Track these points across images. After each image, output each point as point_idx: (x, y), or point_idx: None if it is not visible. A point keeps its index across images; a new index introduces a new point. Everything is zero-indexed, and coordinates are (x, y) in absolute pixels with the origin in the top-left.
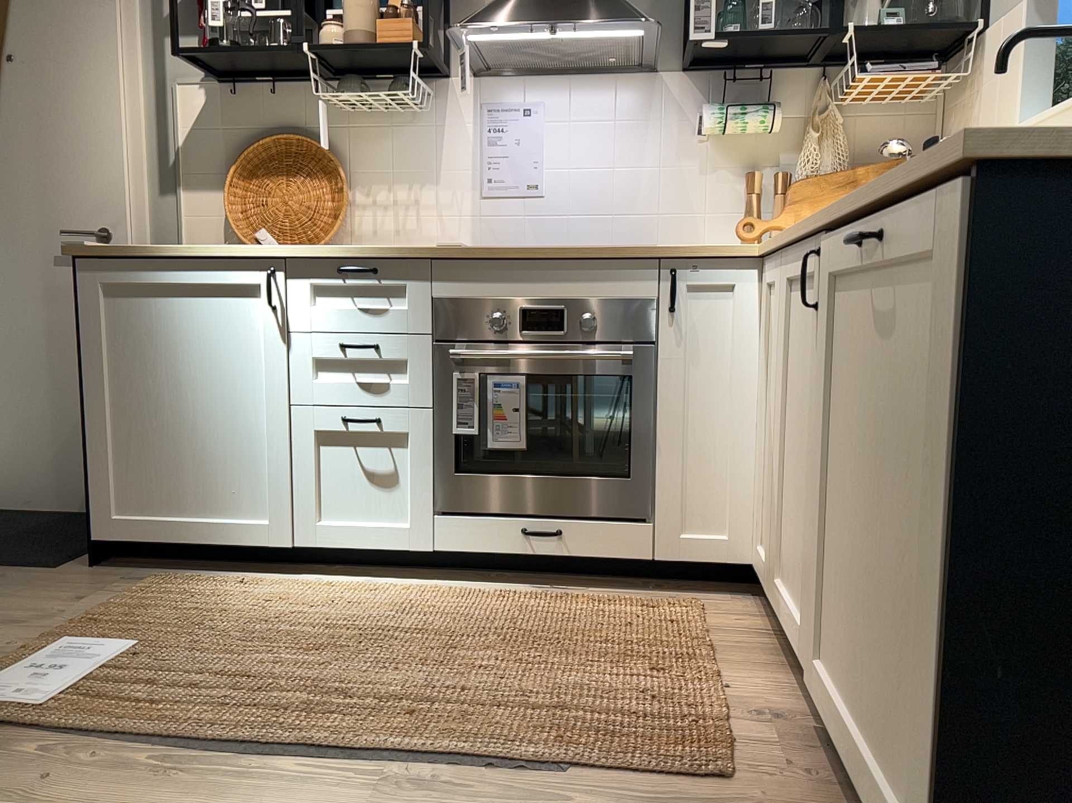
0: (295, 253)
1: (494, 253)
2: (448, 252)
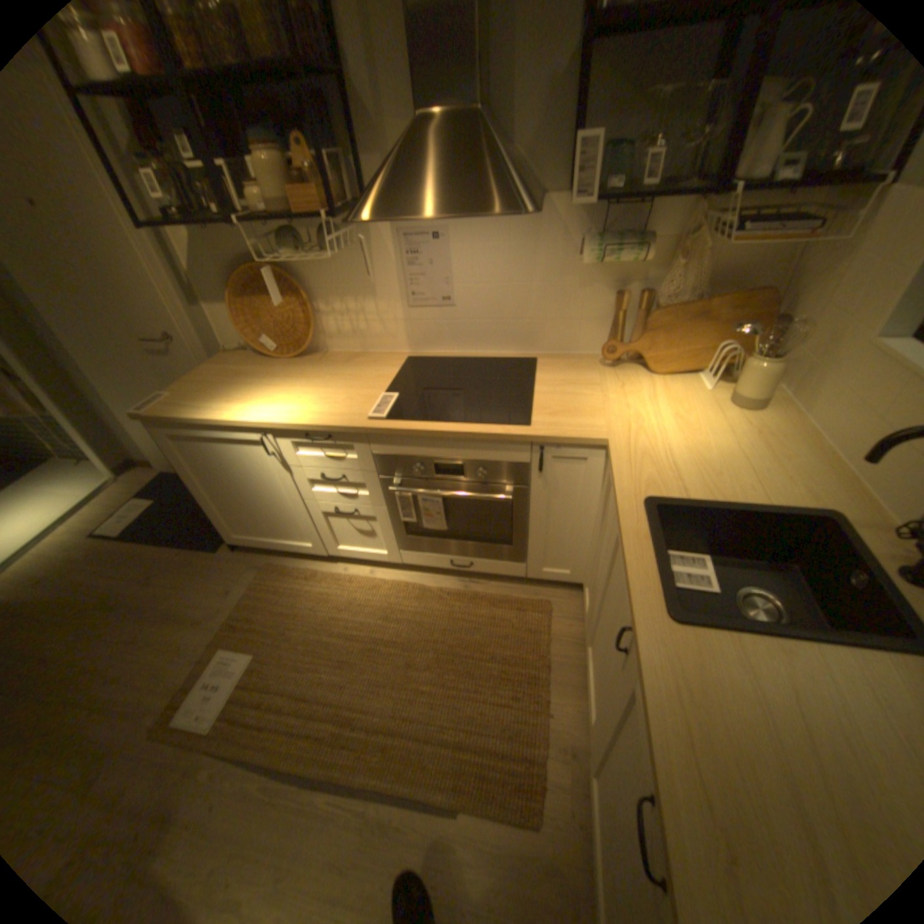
0: (272, 426)
1: (408, 433)
2: (376, 431)
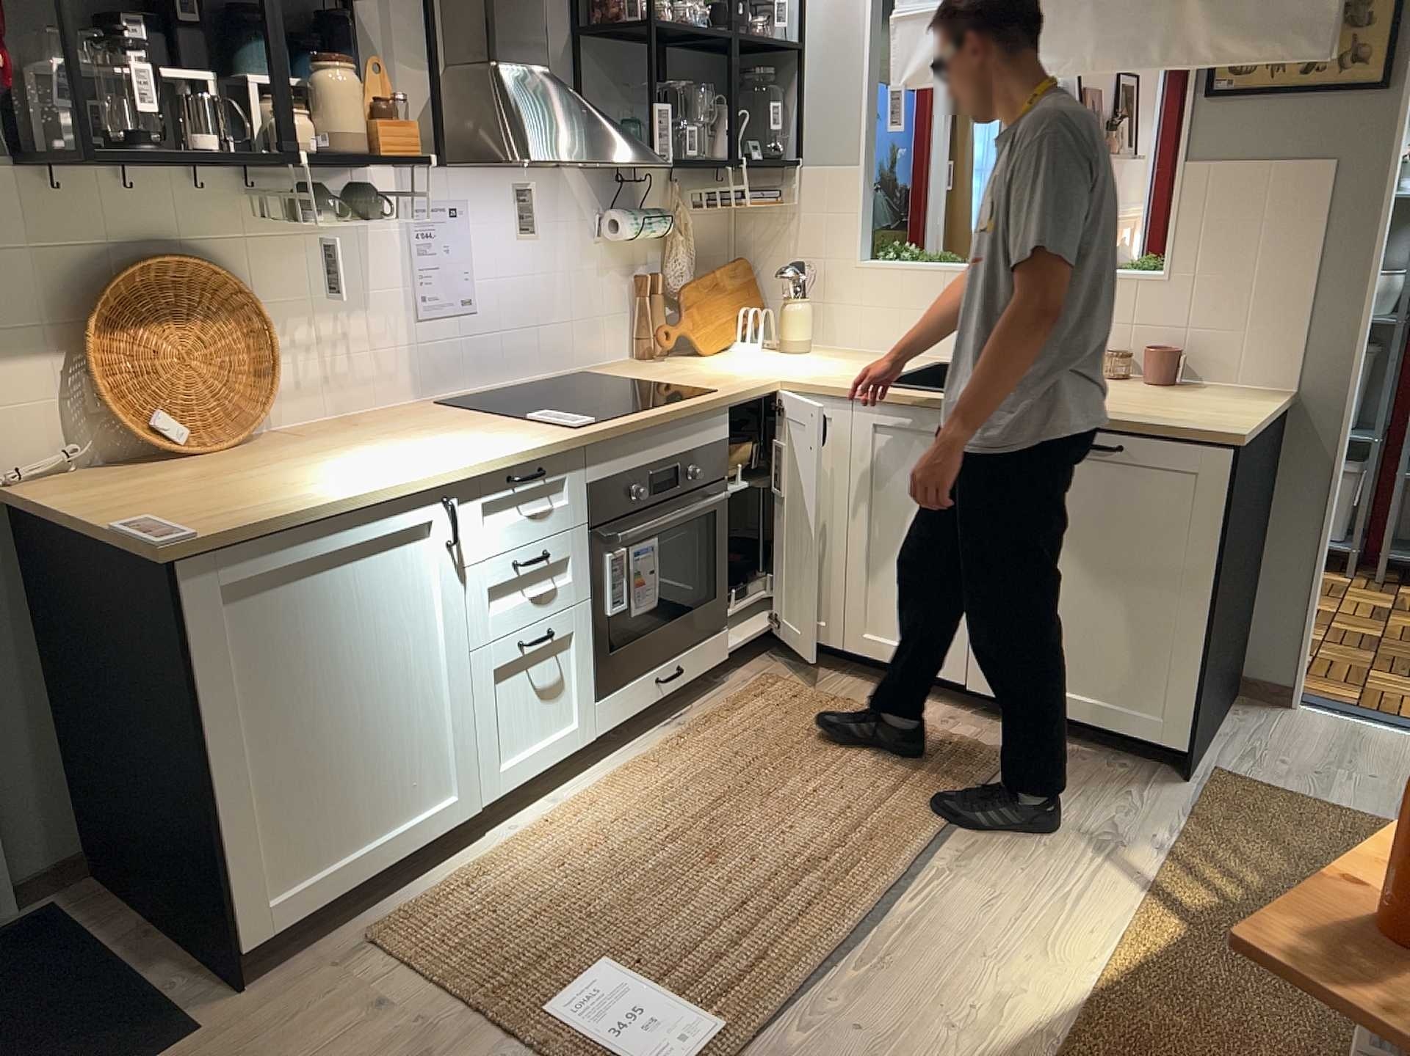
0: (469, 472)
1: (635, 426)
2: (603, 435)
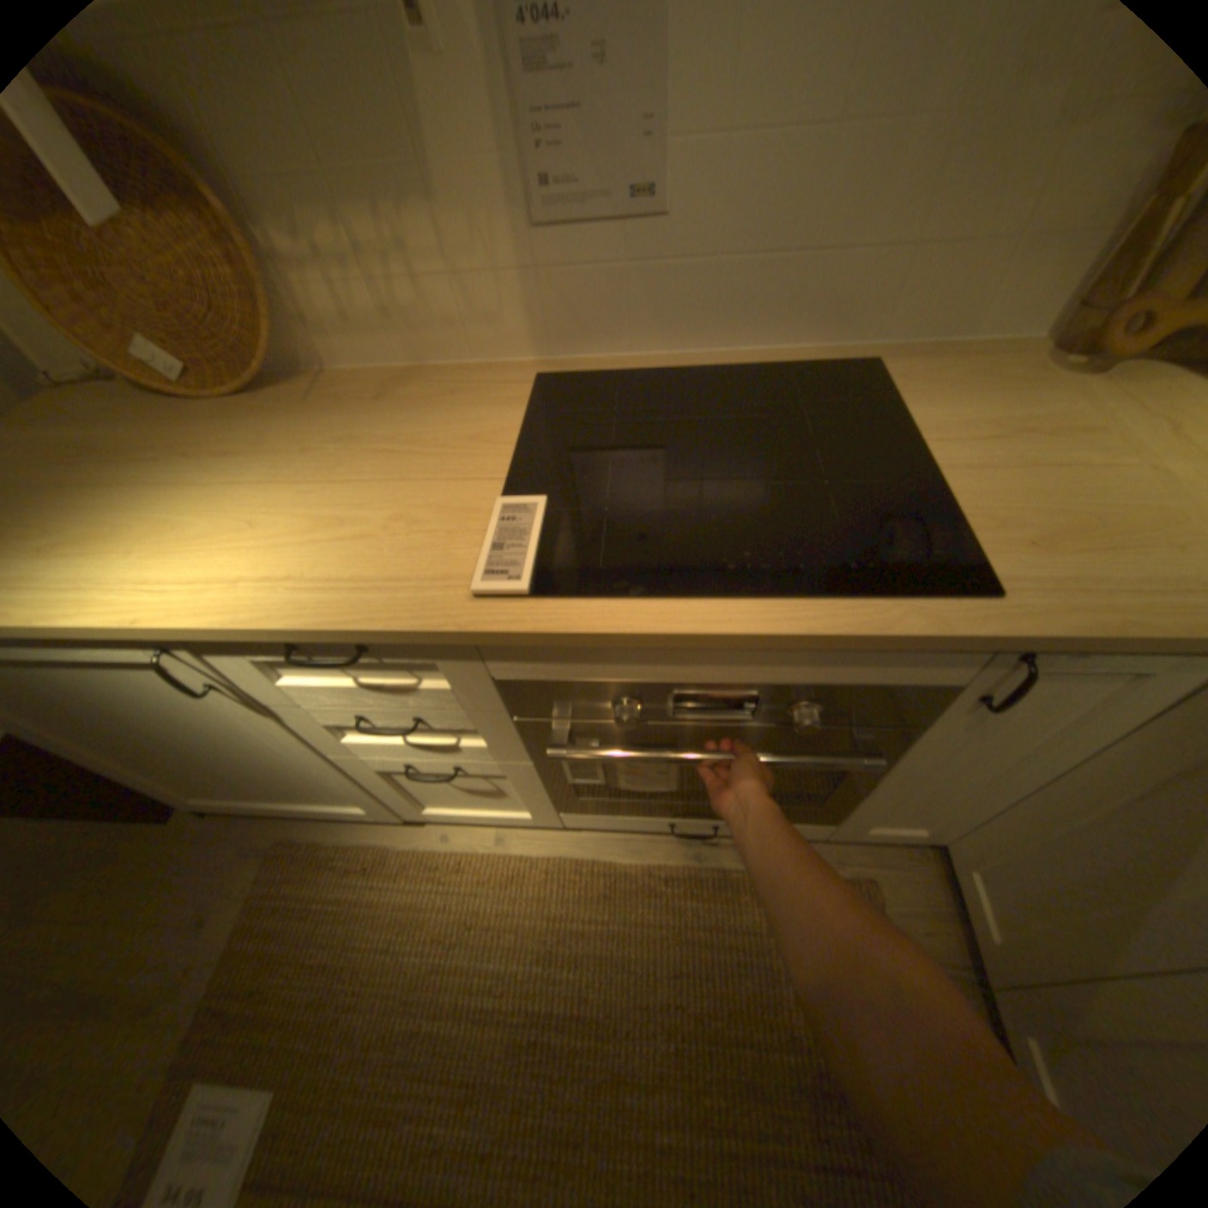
0: (177, 634)
1: (611, 640)
2: (507, 638)
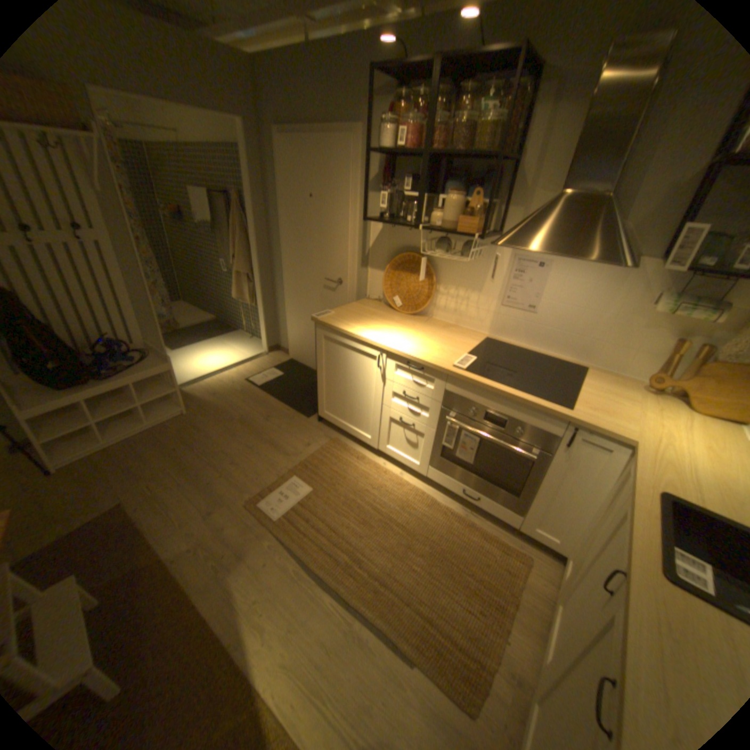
0: (390, 350)
1: (477, 384)
2: (455, 375)
